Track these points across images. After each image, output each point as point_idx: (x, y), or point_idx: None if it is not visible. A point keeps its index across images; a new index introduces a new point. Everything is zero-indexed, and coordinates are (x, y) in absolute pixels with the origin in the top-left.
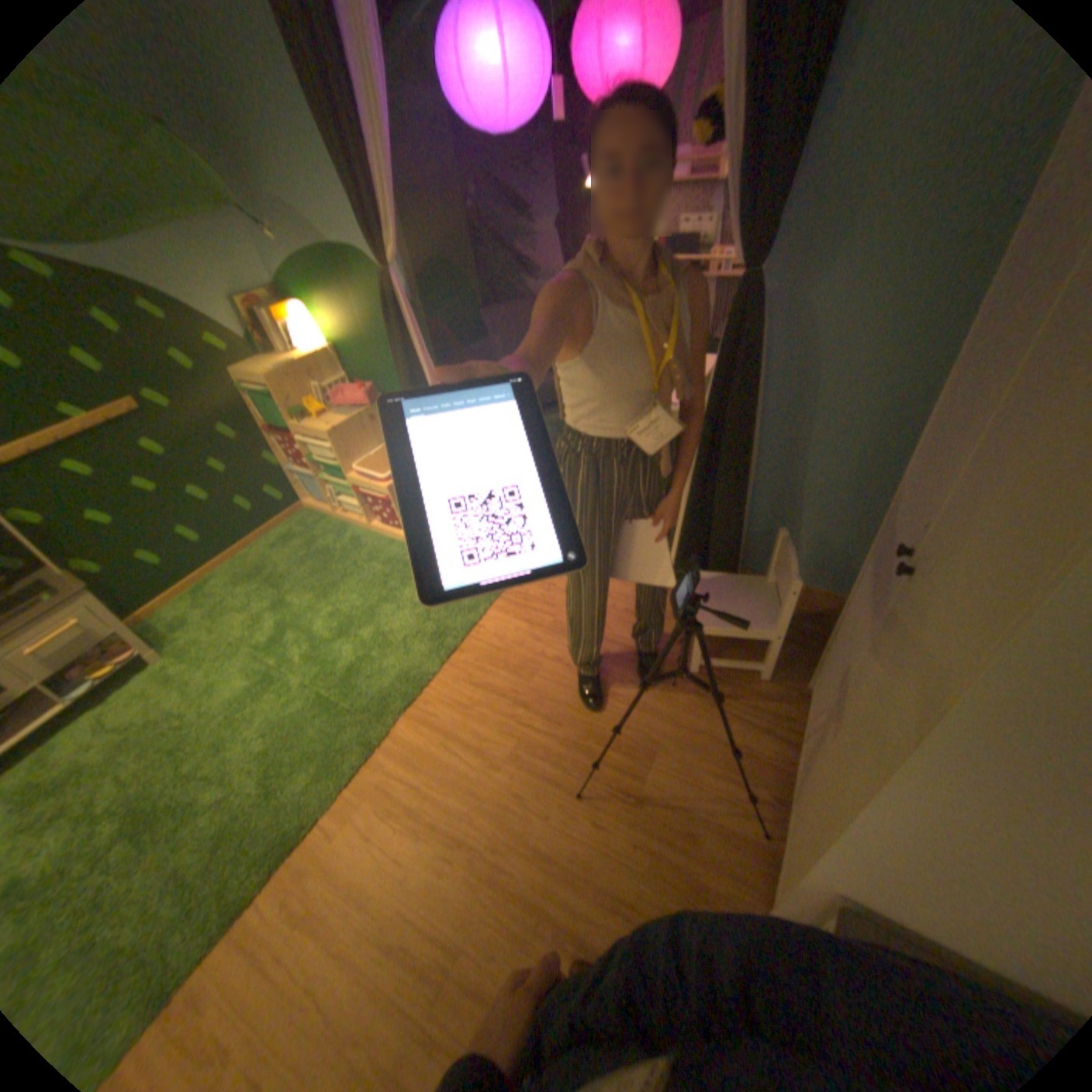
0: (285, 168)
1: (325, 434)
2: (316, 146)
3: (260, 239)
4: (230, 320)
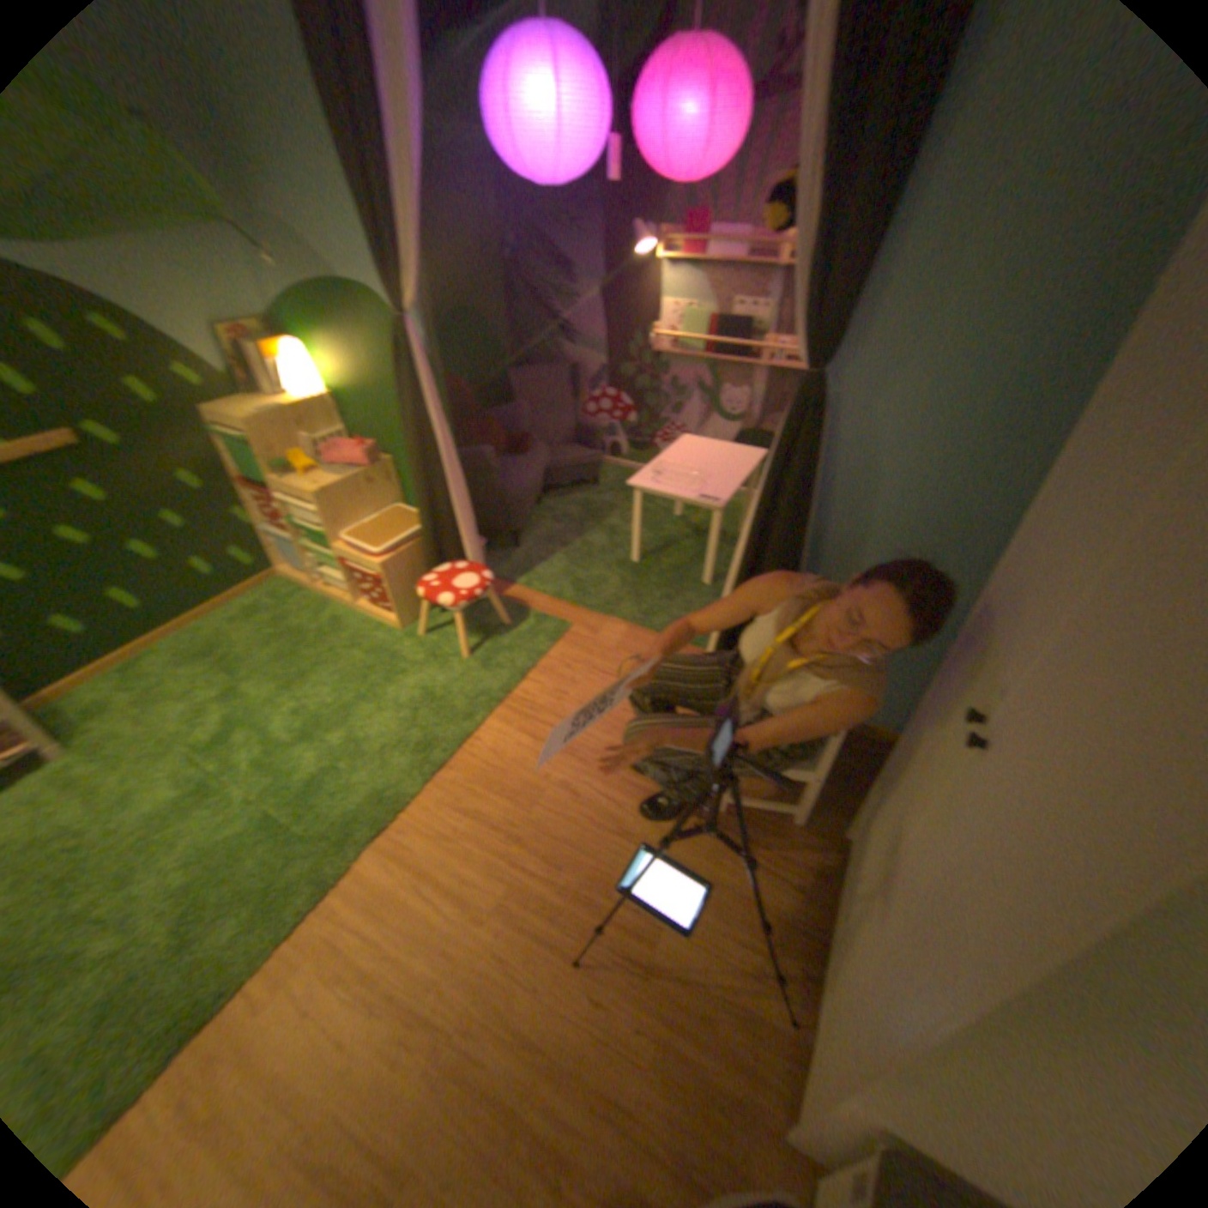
0: (292, 187)
1: (309, 495)
2: (332, 167)
3: (254, 262)
4: (206, 350)
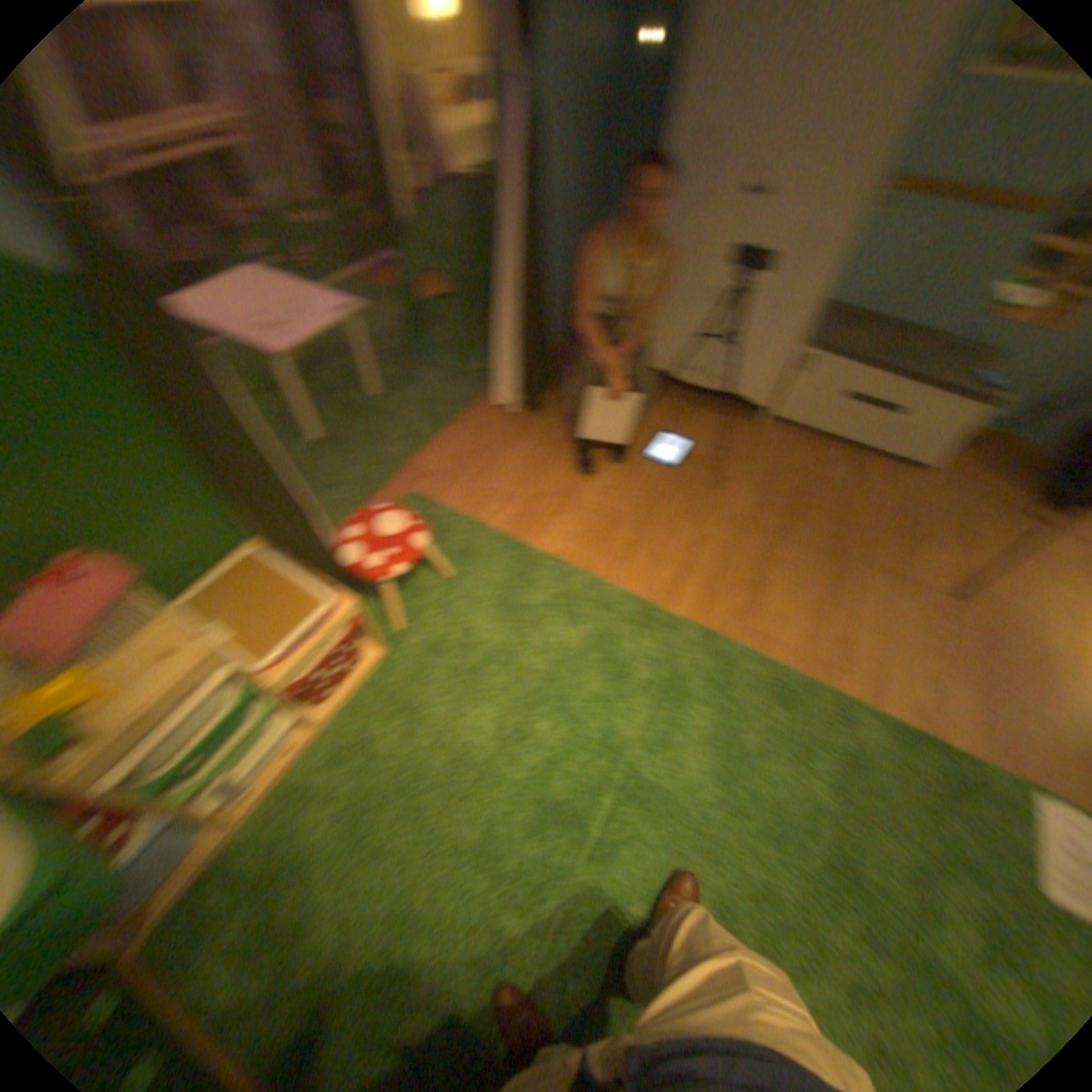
0: None
1: (220, 643)
2: None
3: None
4: None
